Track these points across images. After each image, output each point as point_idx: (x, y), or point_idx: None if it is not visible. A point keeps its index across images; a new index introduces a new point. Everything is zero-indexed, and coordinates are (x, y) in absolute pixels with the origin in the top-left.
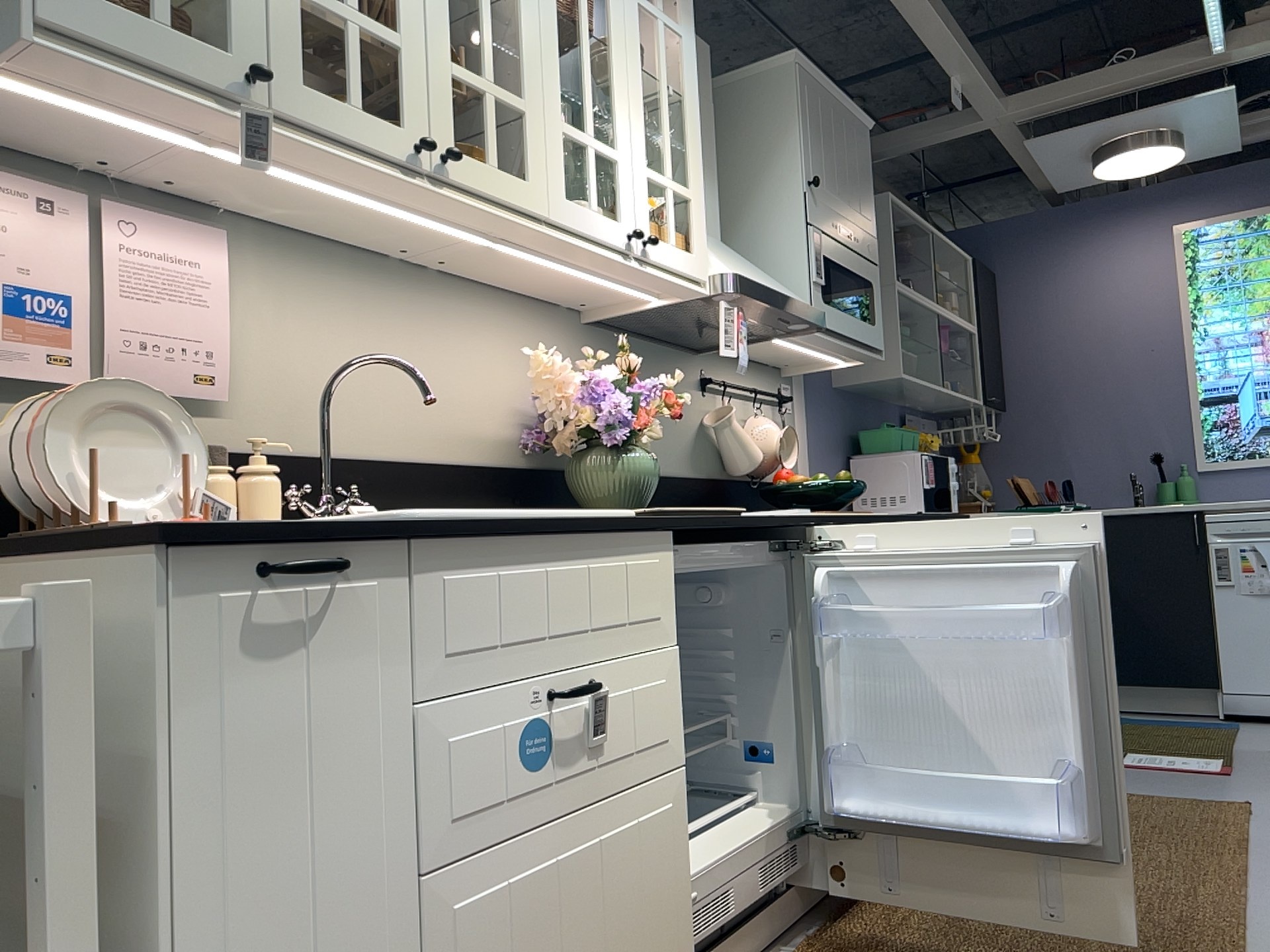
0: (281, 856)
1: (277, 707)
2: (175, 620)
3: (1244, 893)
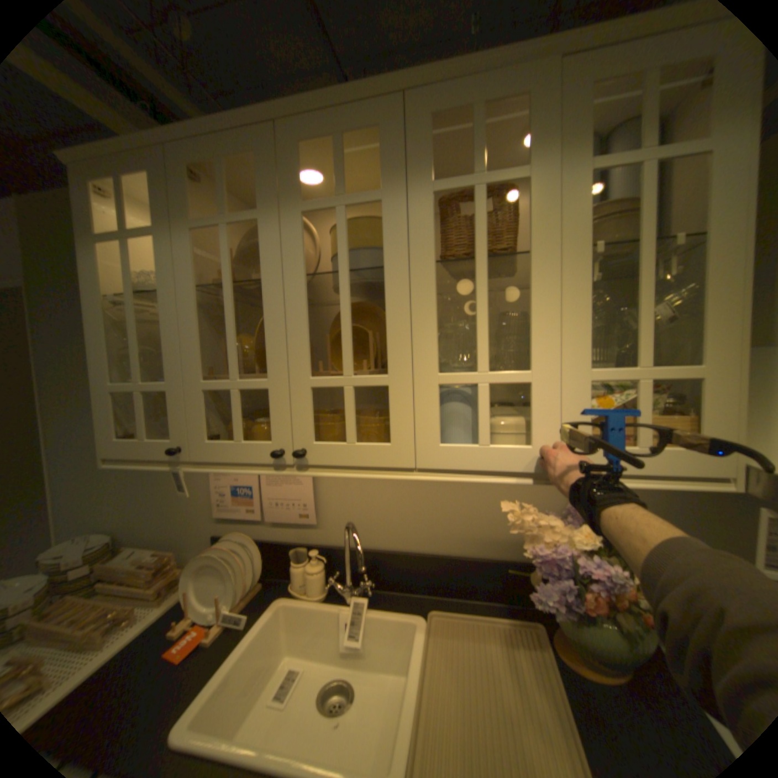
0: None
1: None
2: None
3: None
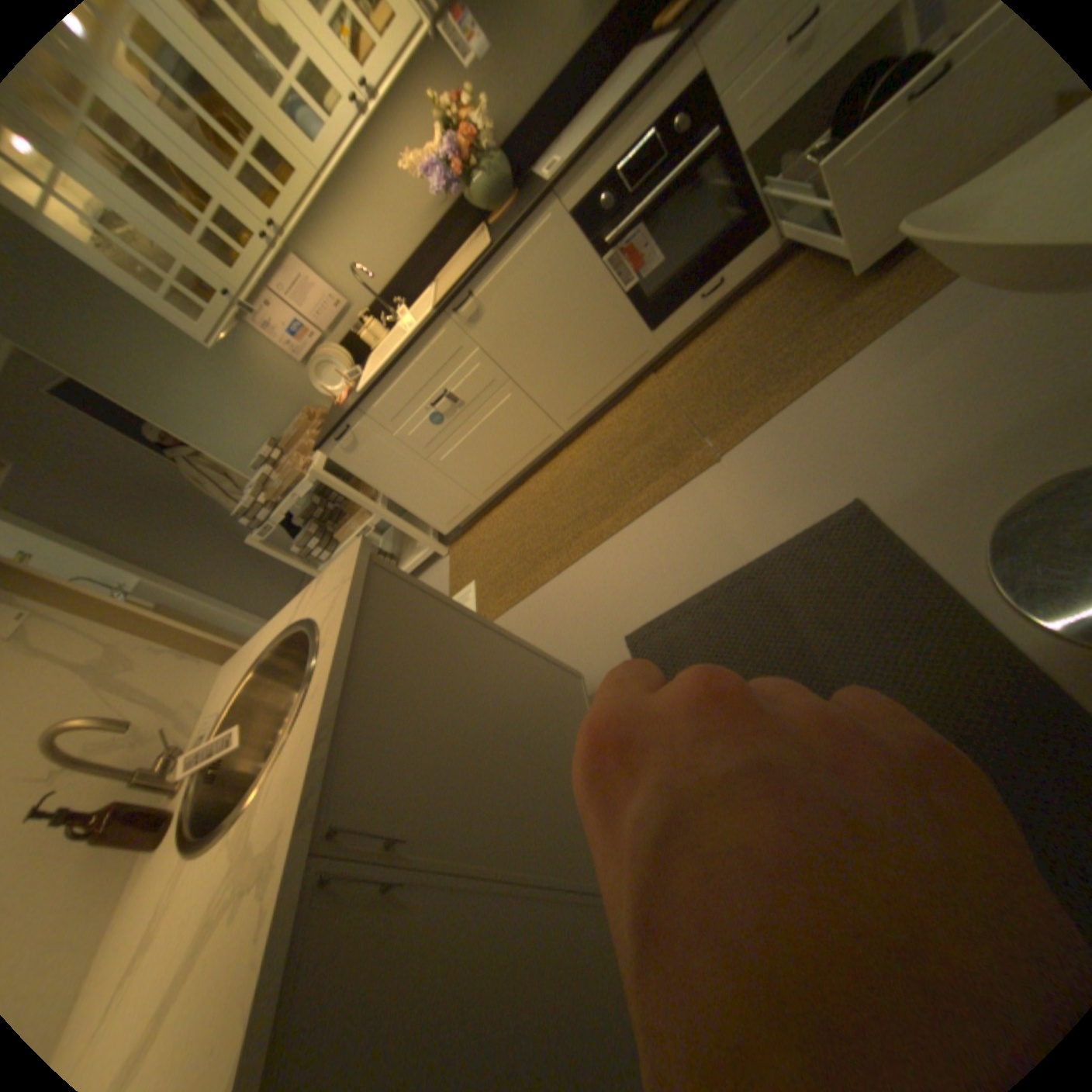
0: (392, 472)
1: (366, 454)
2: (335, 455)
3: (911, 309)
